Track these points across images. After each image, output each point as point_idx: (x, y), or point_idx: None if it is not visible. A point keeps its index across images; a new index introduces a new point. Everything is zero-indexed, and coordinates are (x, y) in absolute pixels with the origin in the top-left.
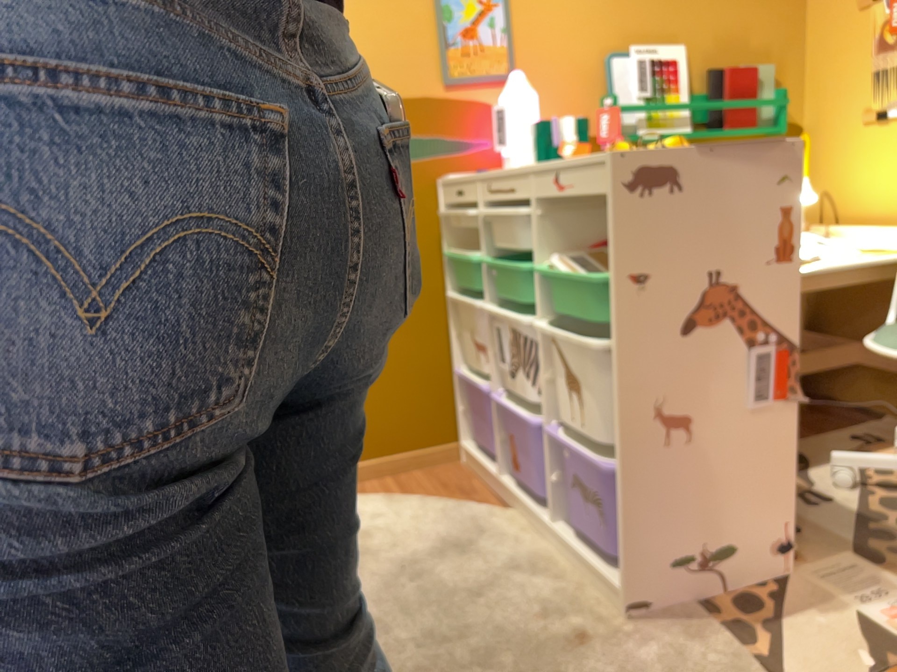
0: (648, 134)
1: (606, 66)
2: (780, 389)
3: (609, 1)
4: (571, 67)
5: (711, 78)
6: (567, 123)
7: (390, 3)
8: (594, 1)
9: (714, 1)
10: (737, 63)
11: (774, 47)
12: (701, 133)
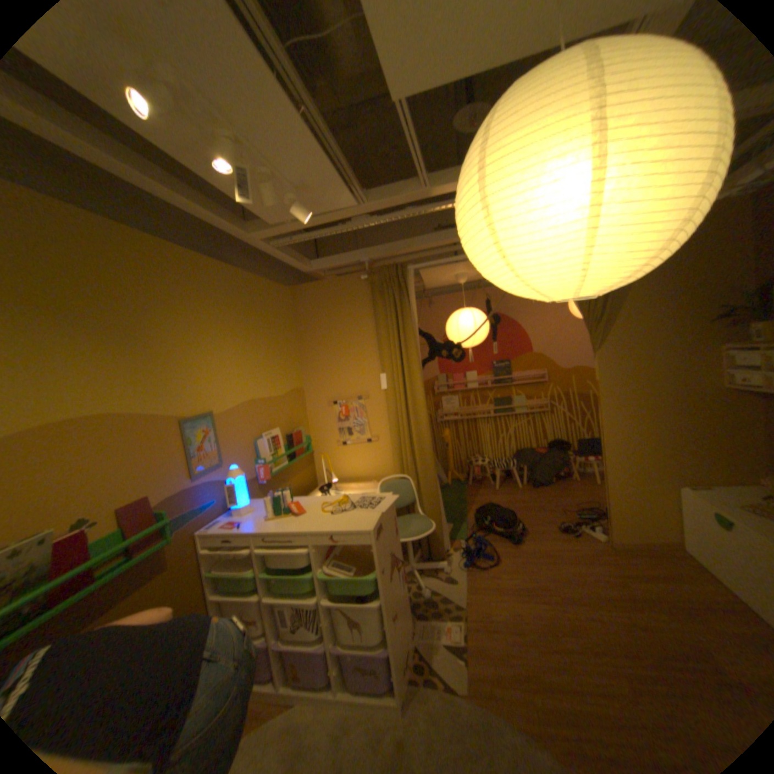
0: (276, 470)
1: (254, 445)
2: (404, 579)
3: (252, 416)
4: (242, 450)
5: (288, 438)
6: (288, 494)
7: (159, 445)
8: (246, 417)
9: (282, 407)
10: (292, 428)
11: (300, 419)
12: (292, 462)
